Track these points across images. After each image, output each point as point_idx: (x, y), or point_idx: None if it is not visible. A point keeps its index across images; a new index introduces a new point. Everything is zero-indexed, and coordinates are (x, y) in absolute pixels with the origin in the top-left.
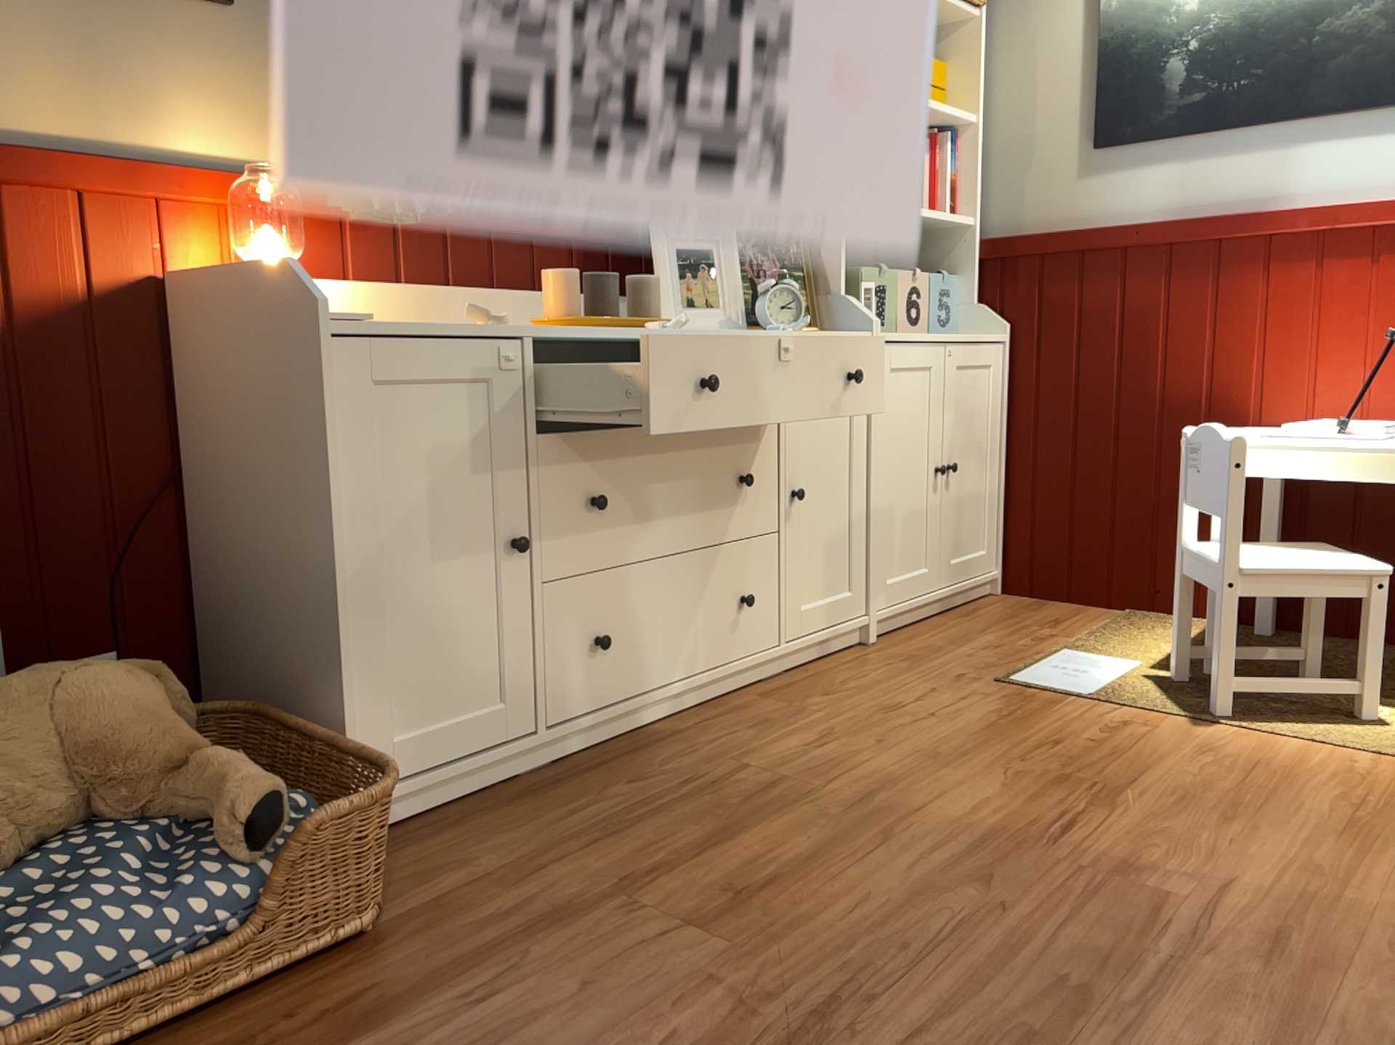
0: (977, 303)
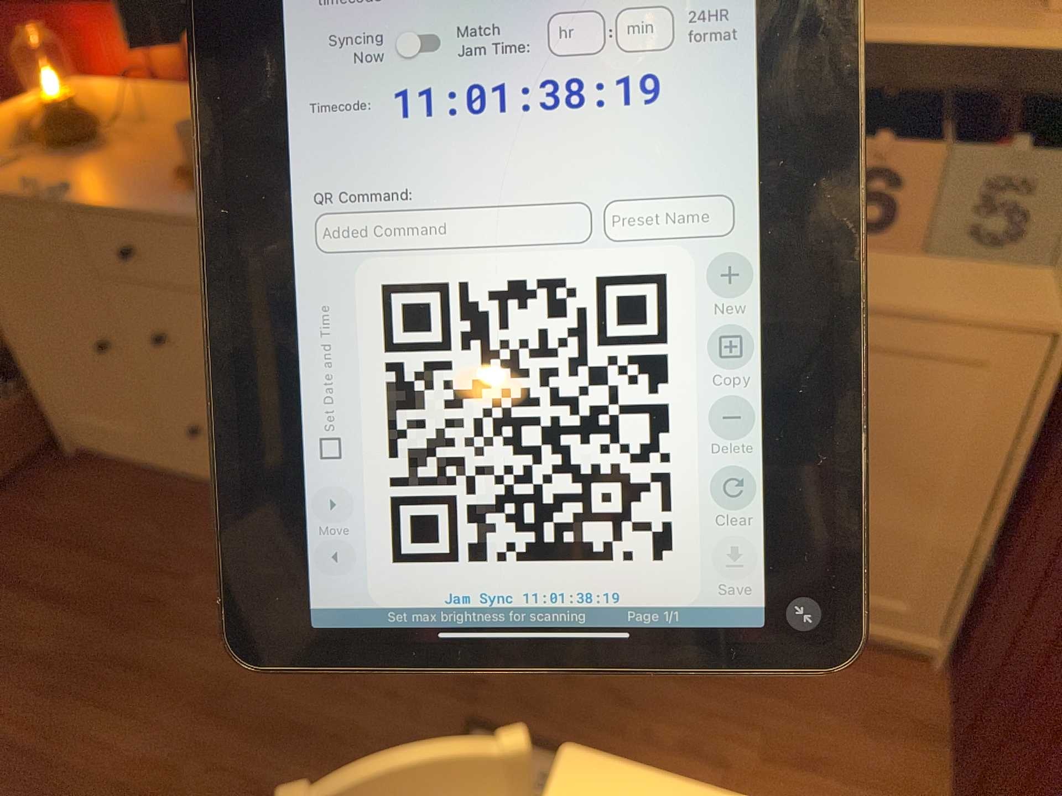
0: None
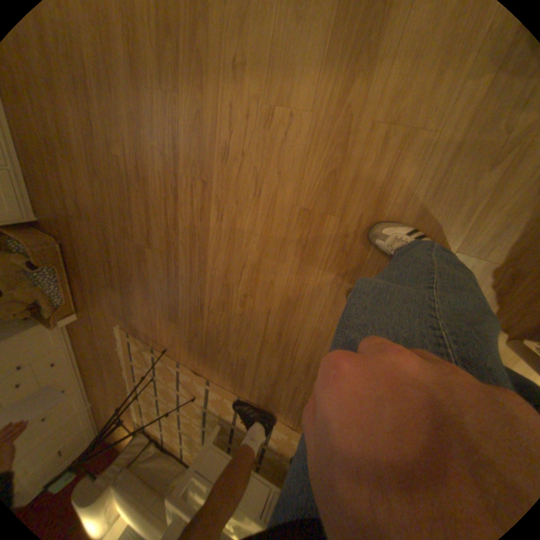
0: None
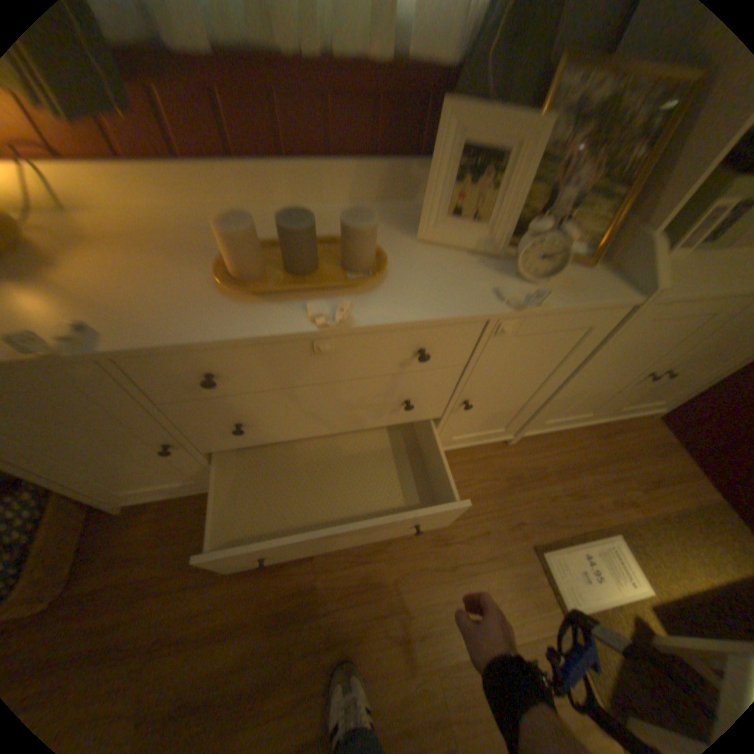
0: None
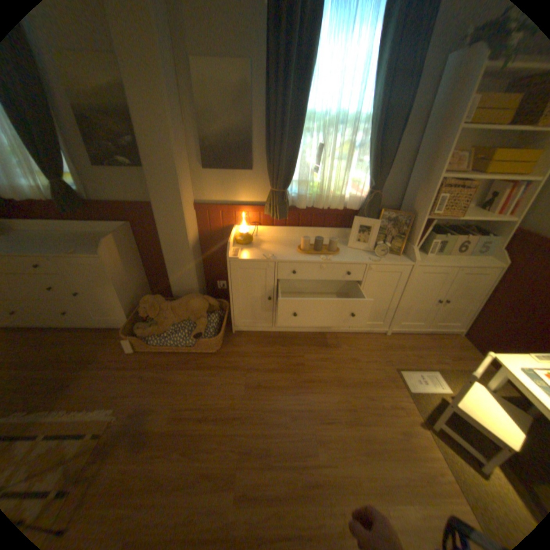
0: (504, 249)
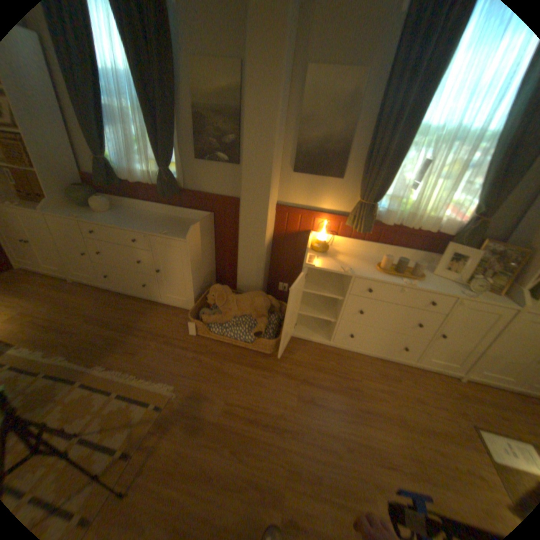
0: None
